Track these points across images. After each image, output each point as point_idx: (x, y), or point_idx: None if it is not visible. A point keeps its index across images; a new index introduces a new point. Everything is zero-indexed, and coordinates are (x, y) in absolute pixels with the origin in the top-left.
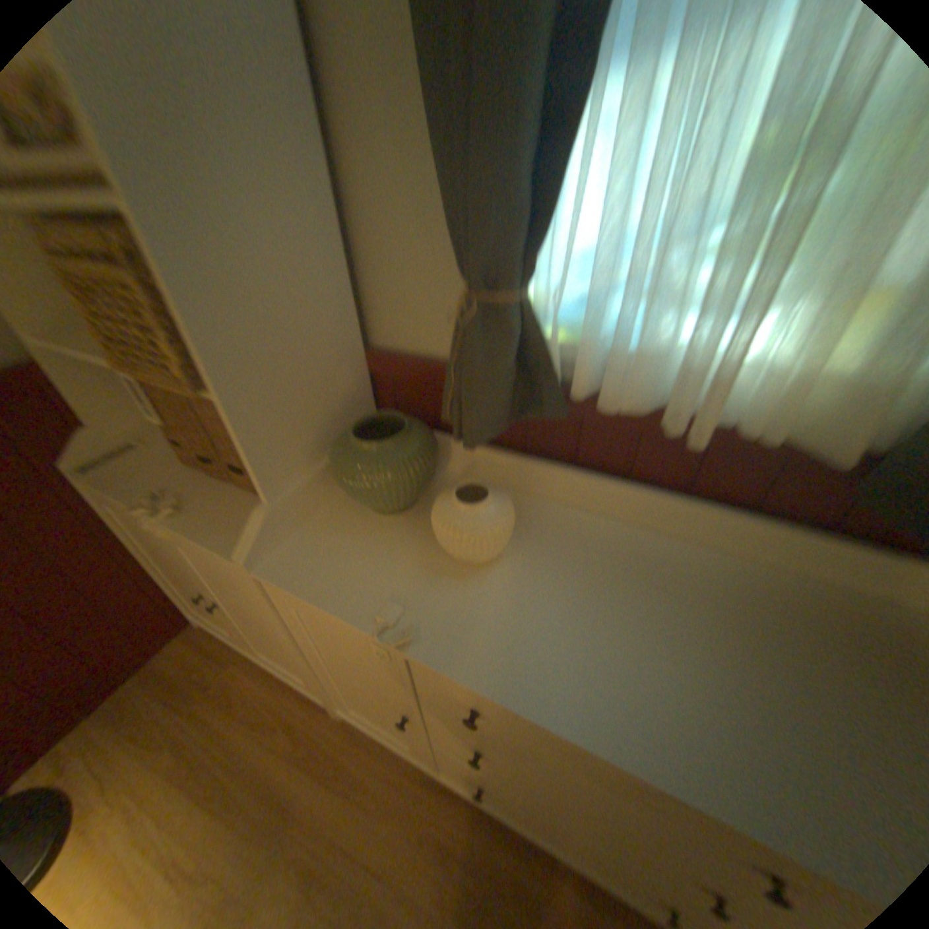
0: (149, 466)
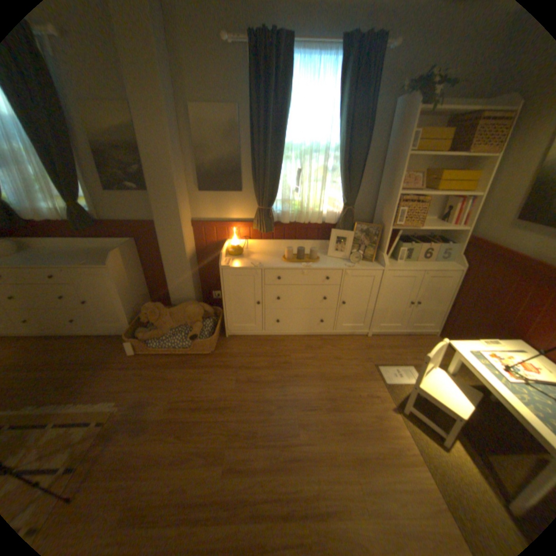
0: None
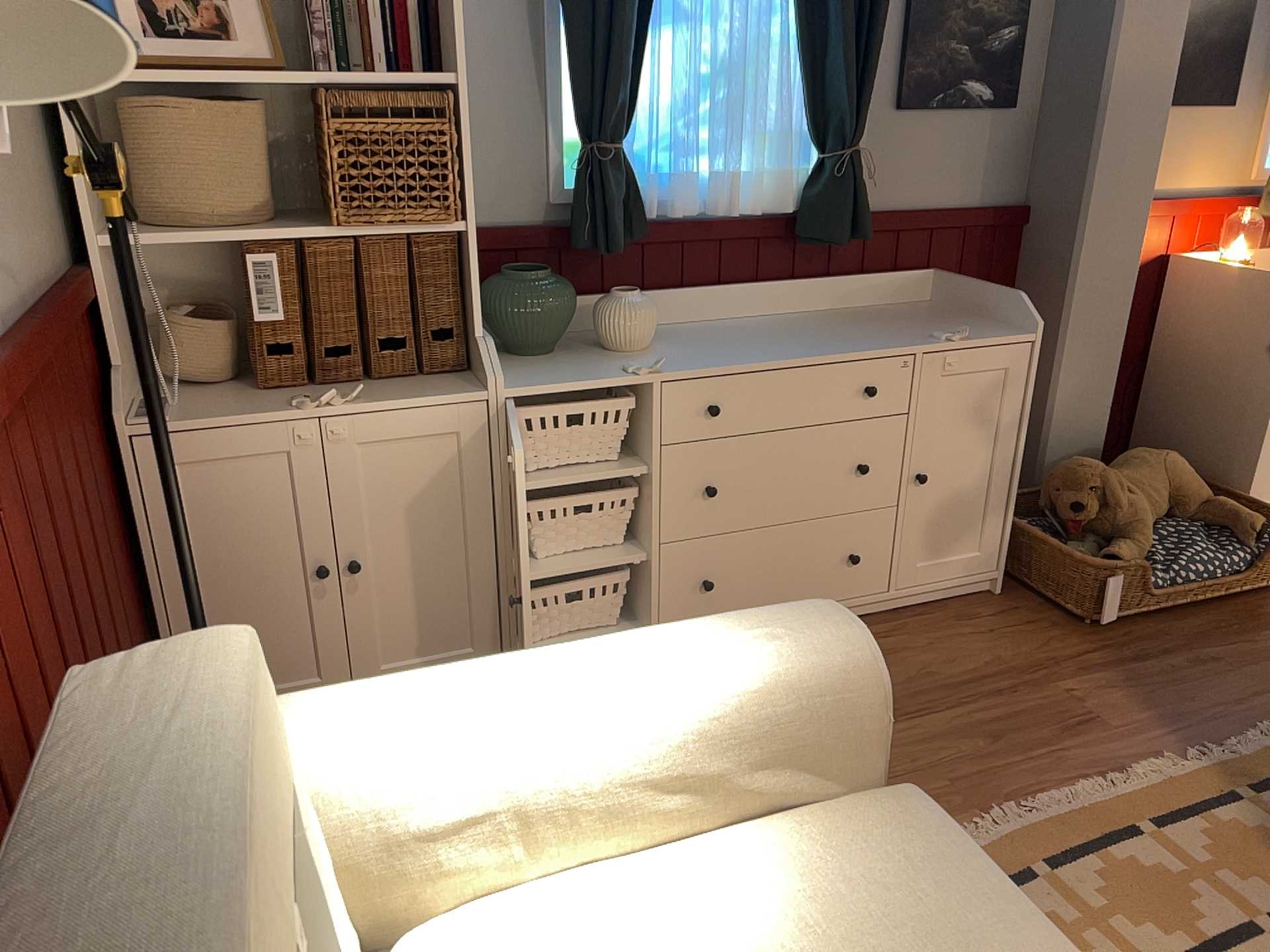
0: (231, 402)
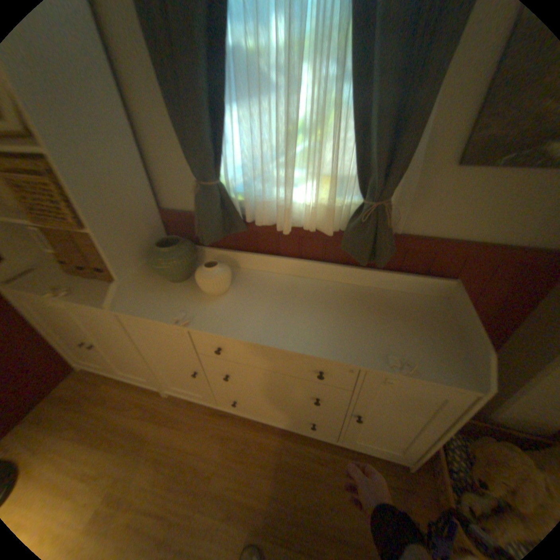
0: (49, 277)
